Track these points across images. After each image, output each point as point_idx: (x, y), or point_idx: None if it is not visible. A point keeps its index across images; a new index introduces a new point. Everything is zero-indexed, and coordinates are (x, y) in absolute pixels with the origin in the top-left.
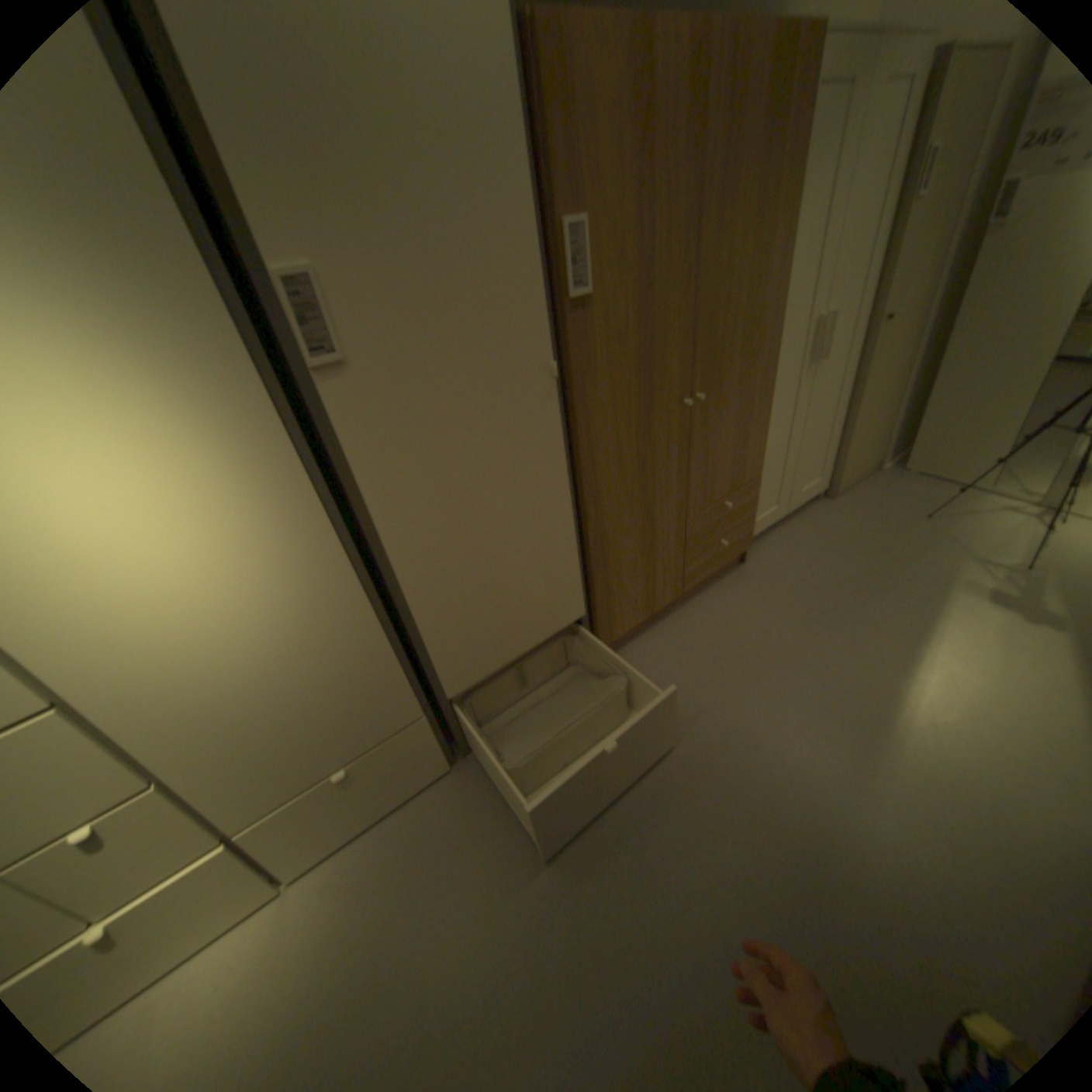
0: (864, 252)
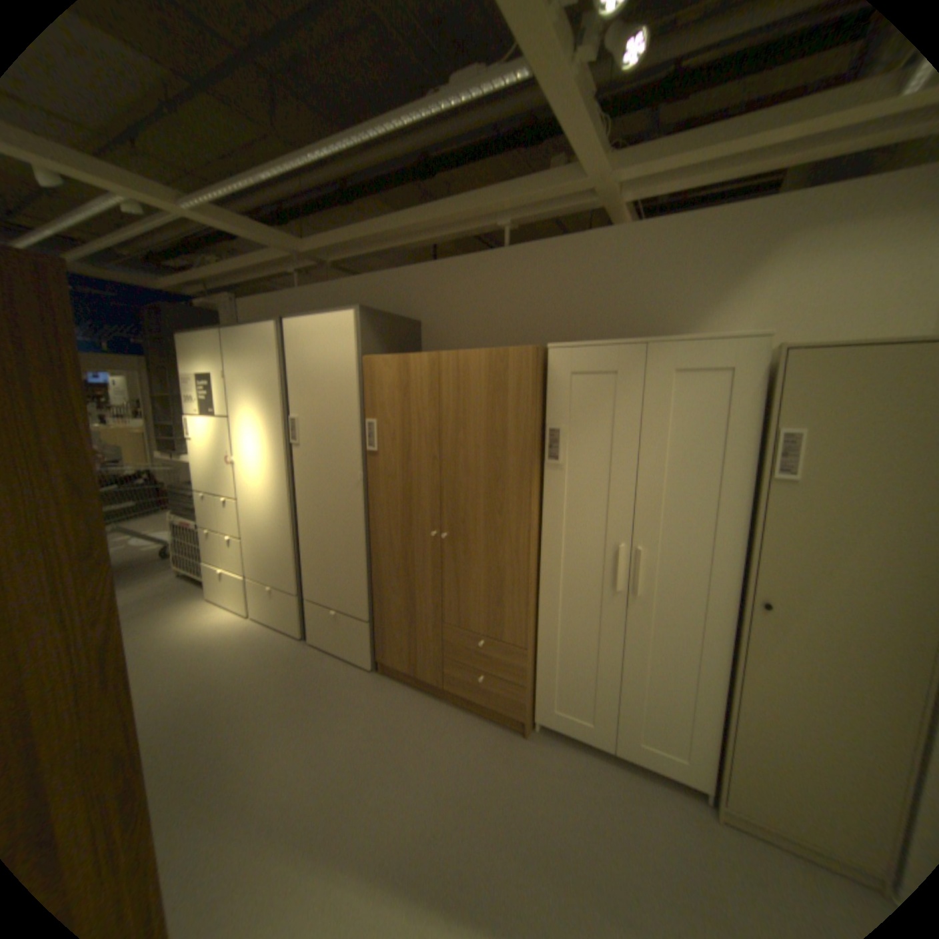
0: (700, 510)
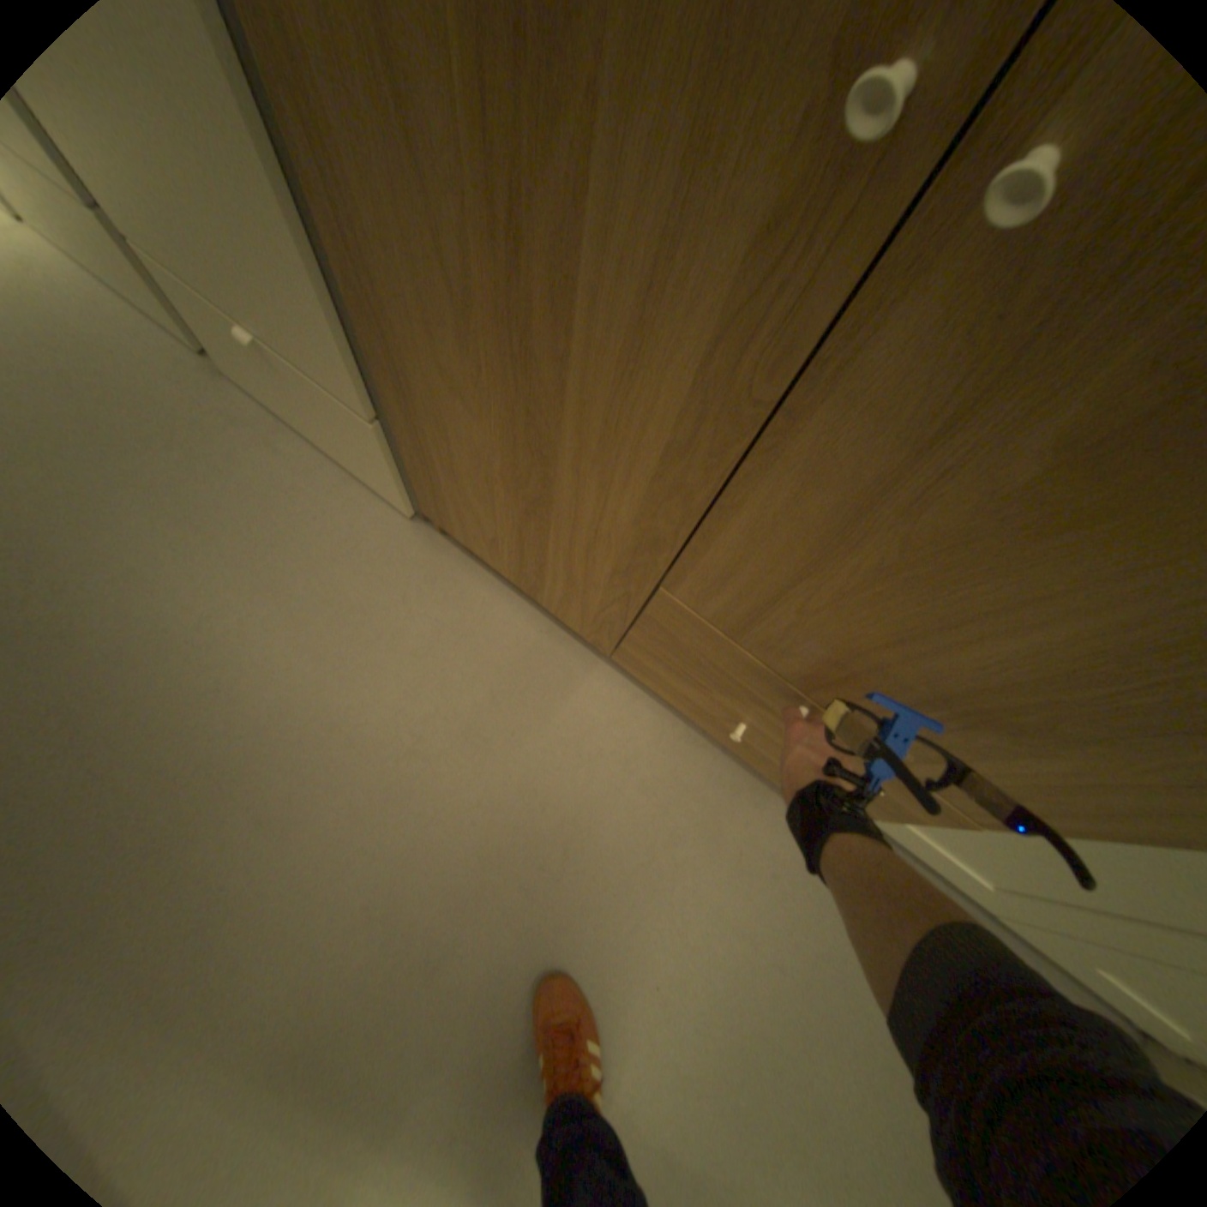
0: None
